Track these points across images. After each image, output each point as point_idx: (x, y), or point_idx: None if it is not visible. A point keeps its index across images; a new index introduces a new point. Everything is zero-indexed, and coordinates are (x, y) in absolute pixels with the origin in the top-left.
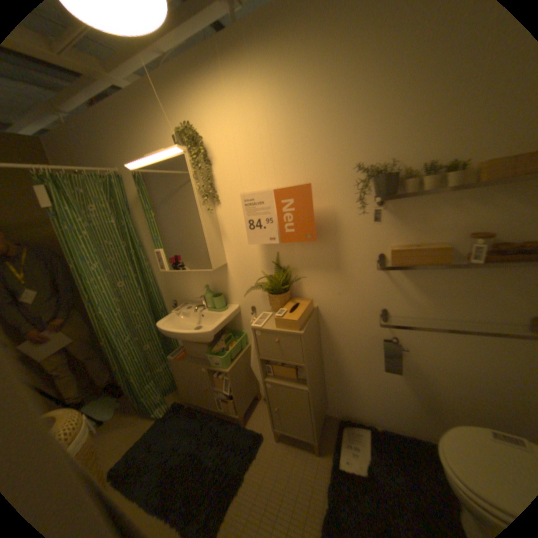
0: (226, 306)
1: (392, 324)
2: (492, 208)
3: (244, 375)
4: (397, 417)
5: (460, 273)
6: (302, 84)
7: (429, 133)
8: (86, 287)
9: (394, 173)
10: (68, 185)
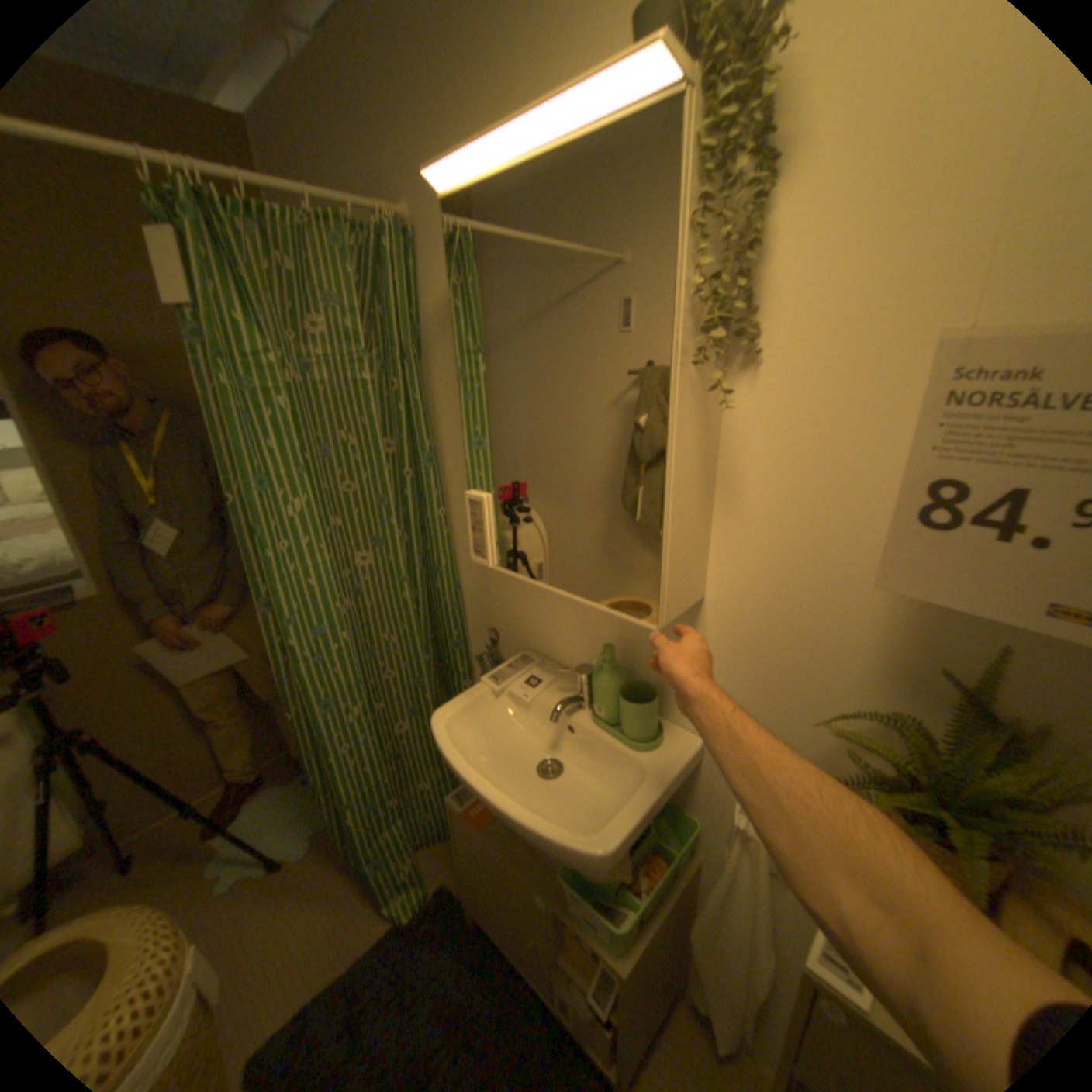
0: (661, 733)
1: None
2: None
3: (664, 960)
4: None
5: None
6: None
7: None
8: (271, 561)
9: None
10: (255, 238)
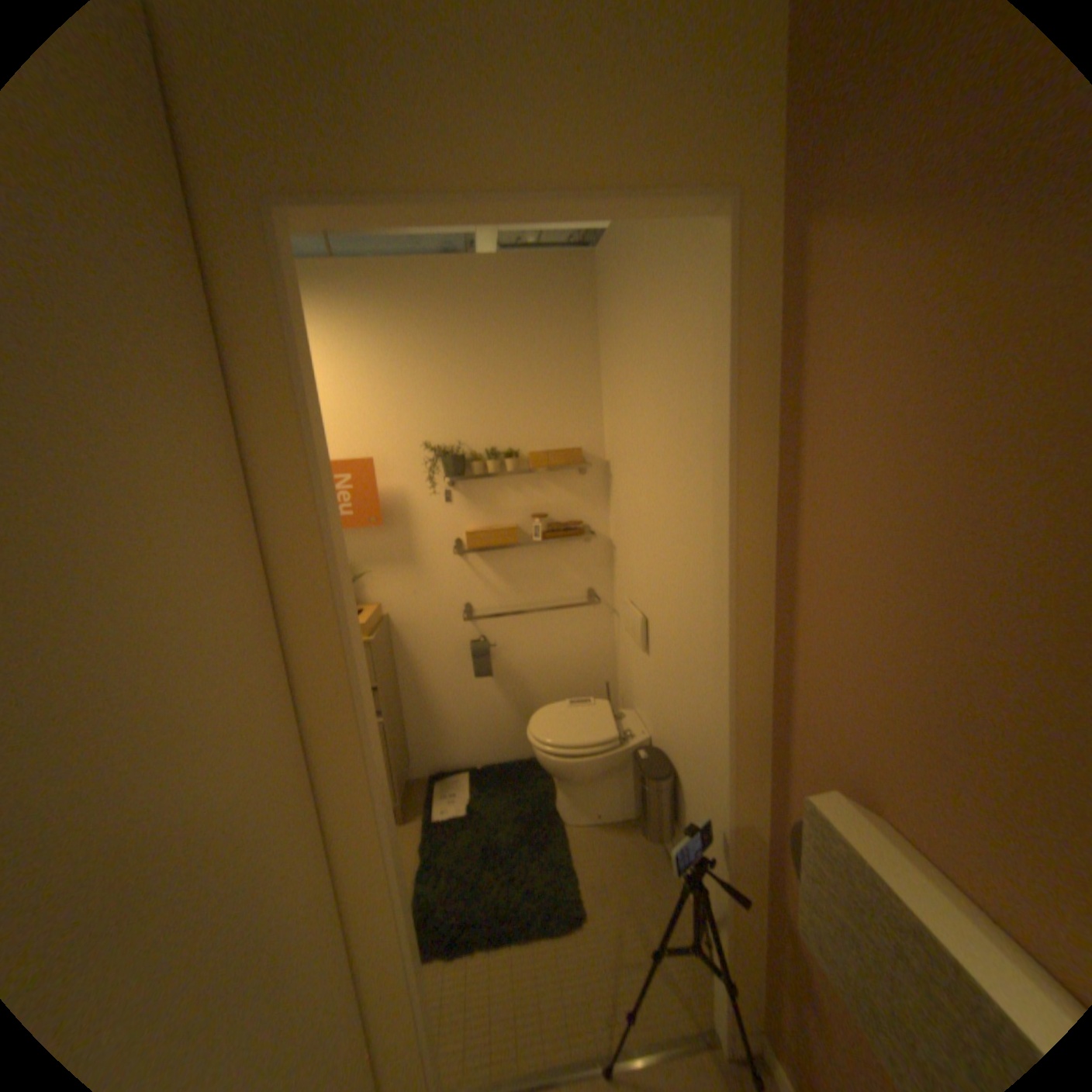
0: None
1: (478, 622)
2: (545, 494)
3: None
4: (497, 743)
5: (531, 556)
6: (358, 350)
7: (488, 424)
8: None
9: (461, 458)
10: None
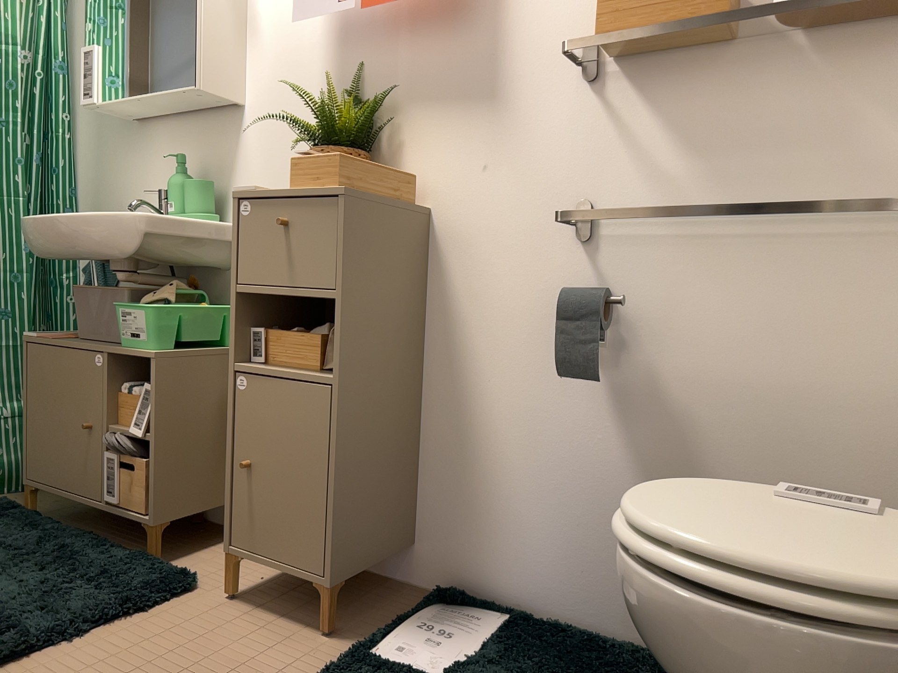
0: (215, 215)
1: (602, 250)
2: None
3: (205, 409)
4: (595, 576)
5: (768, 80)
6: None
7: None
8: None
9: None
10: None
